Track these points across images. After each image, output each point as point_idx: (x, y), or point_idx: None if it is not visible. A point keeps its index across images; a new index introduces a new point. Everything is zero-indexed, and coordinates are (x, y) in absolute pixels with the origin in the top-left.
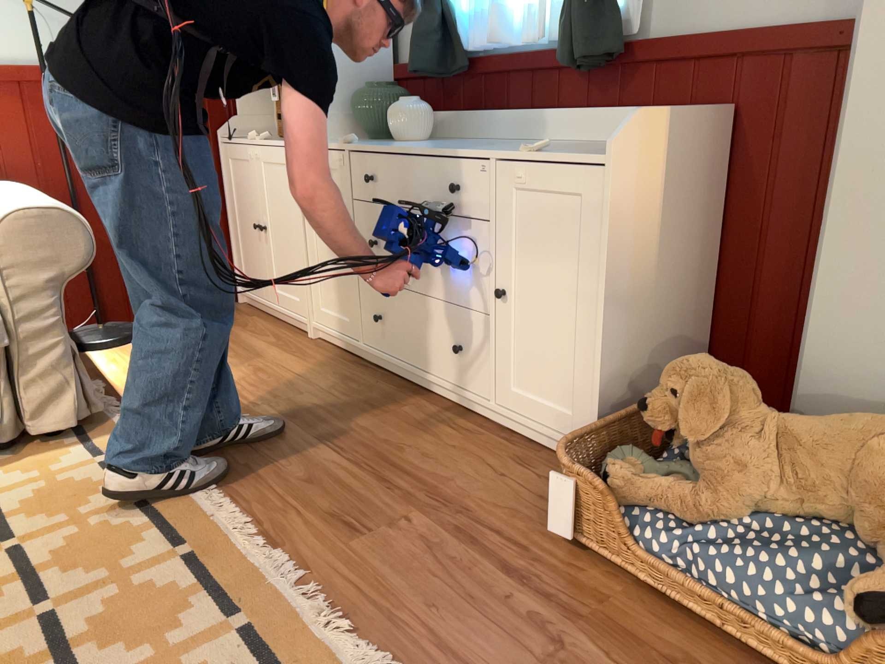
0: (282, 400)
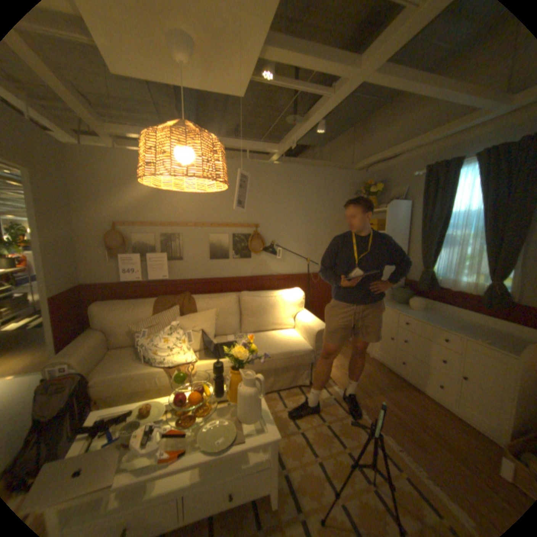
0: (374, 385)
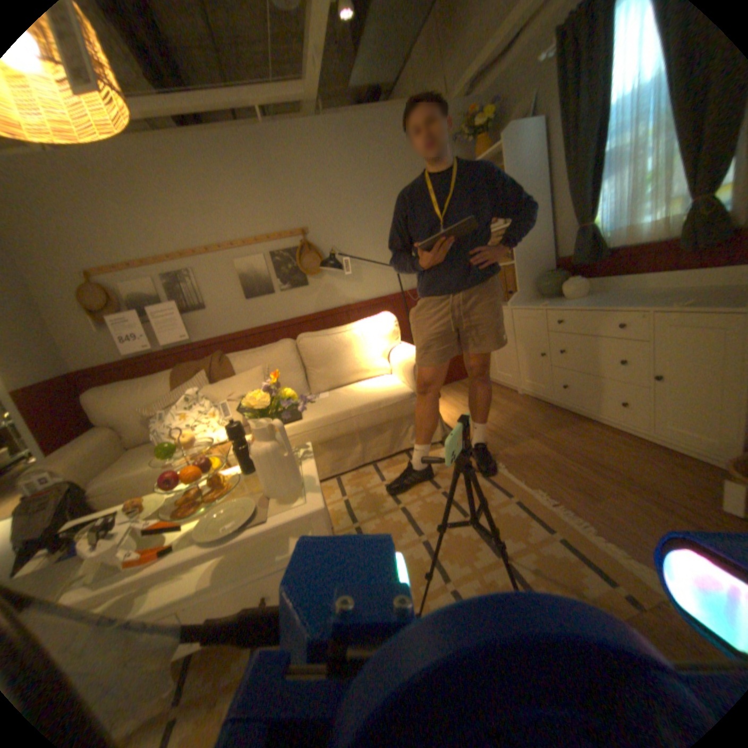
0: (522, 427)
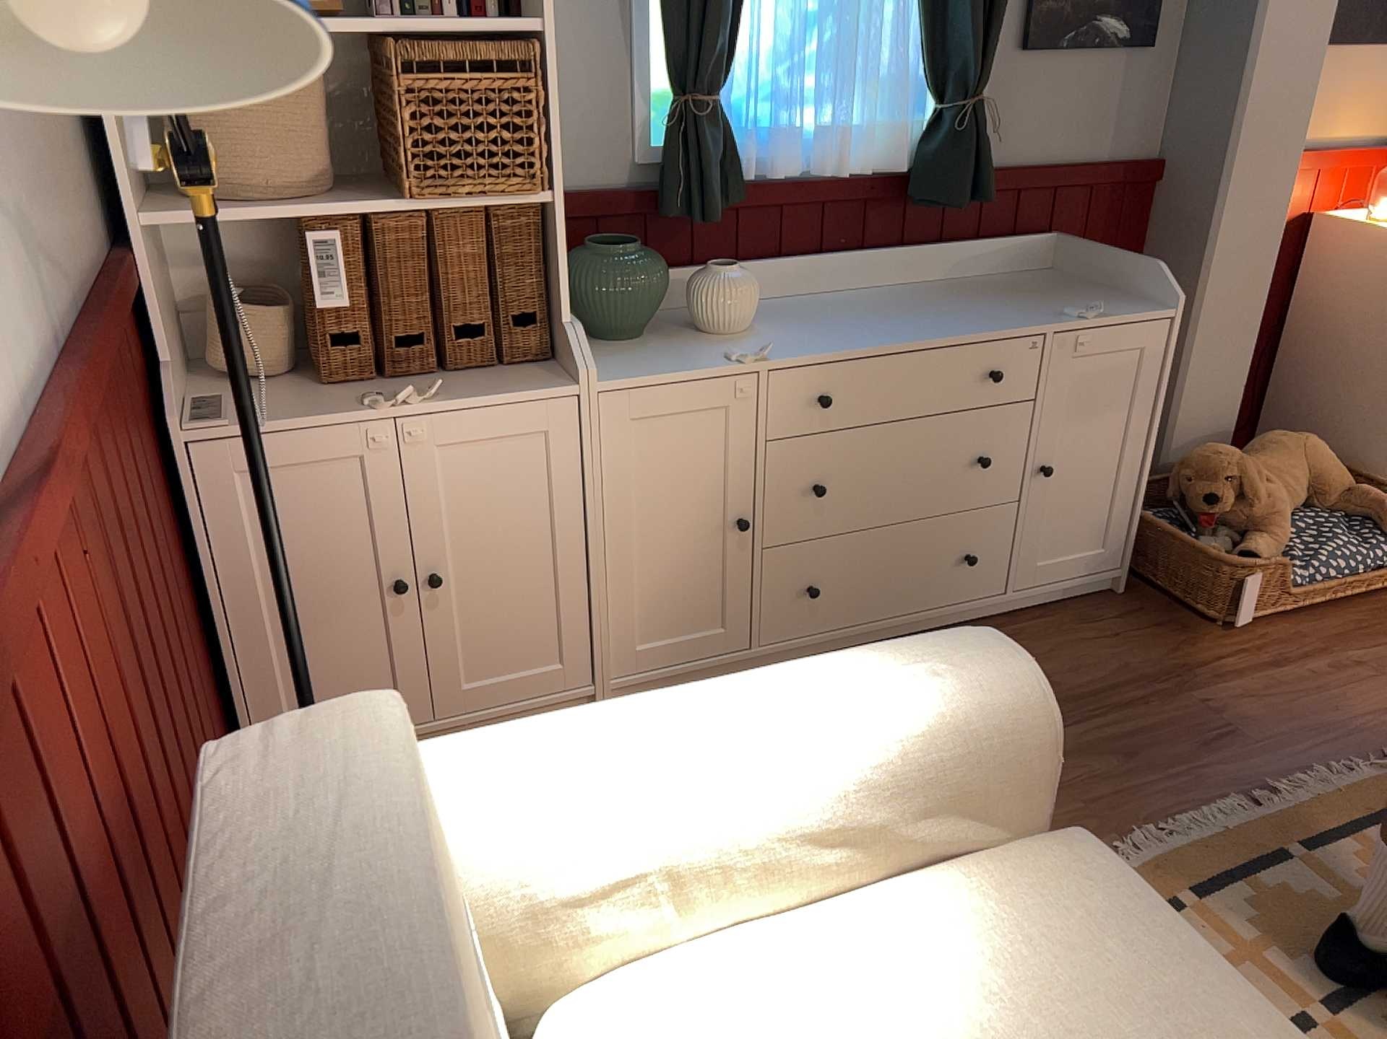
0: None
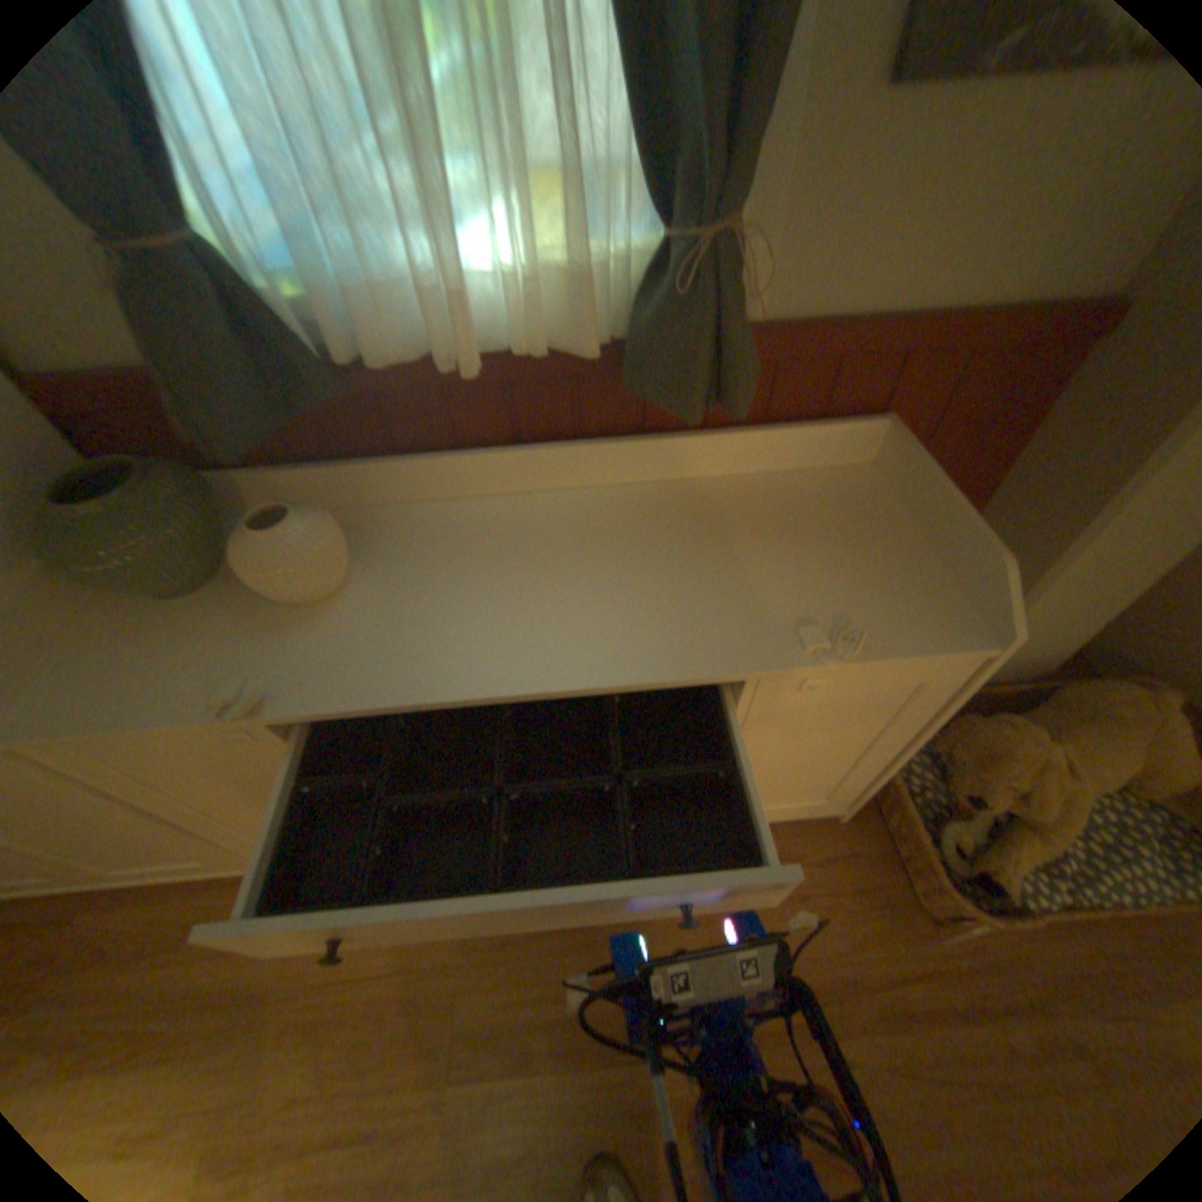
0: (448, 1045)
